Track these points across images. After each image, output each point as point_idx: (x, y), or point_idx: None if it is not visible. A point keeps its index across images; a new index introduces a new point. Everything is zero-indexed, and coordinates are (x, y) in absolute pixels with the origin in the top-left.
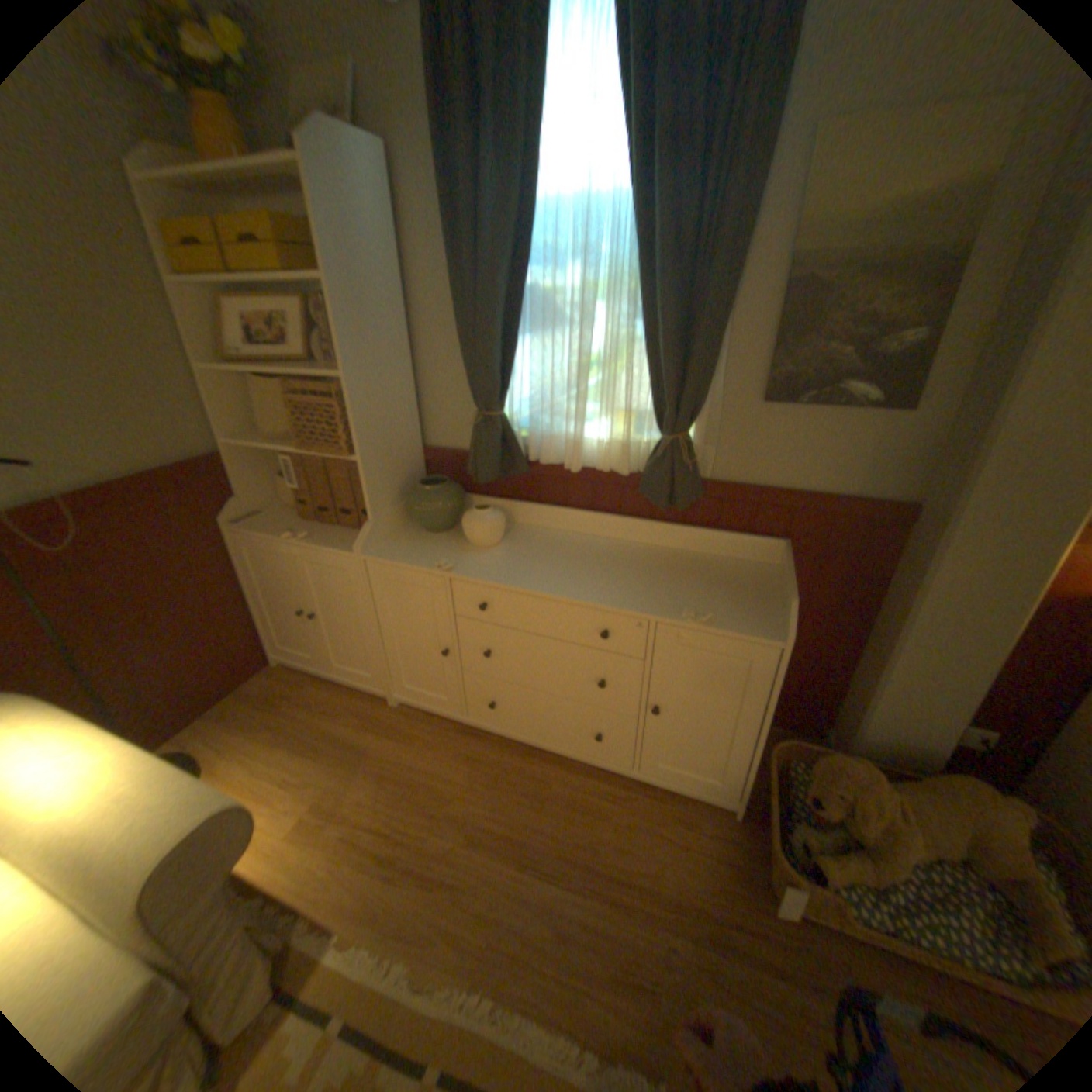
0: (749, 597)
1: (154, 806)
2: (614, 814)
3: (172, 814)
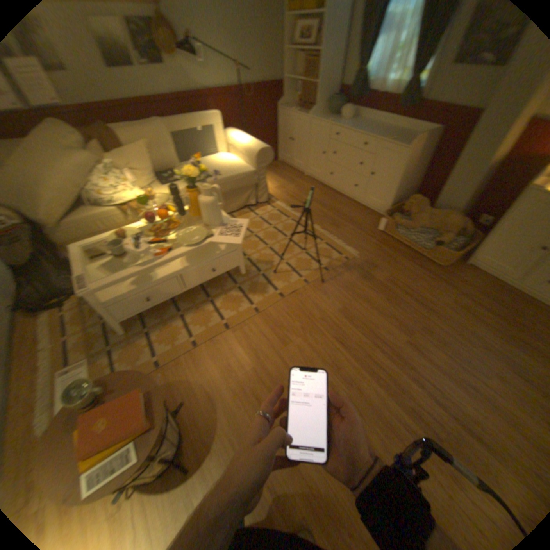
0: (413, 140)
1: (259, 145)
2: (350, 208)
3: (261, 146)
